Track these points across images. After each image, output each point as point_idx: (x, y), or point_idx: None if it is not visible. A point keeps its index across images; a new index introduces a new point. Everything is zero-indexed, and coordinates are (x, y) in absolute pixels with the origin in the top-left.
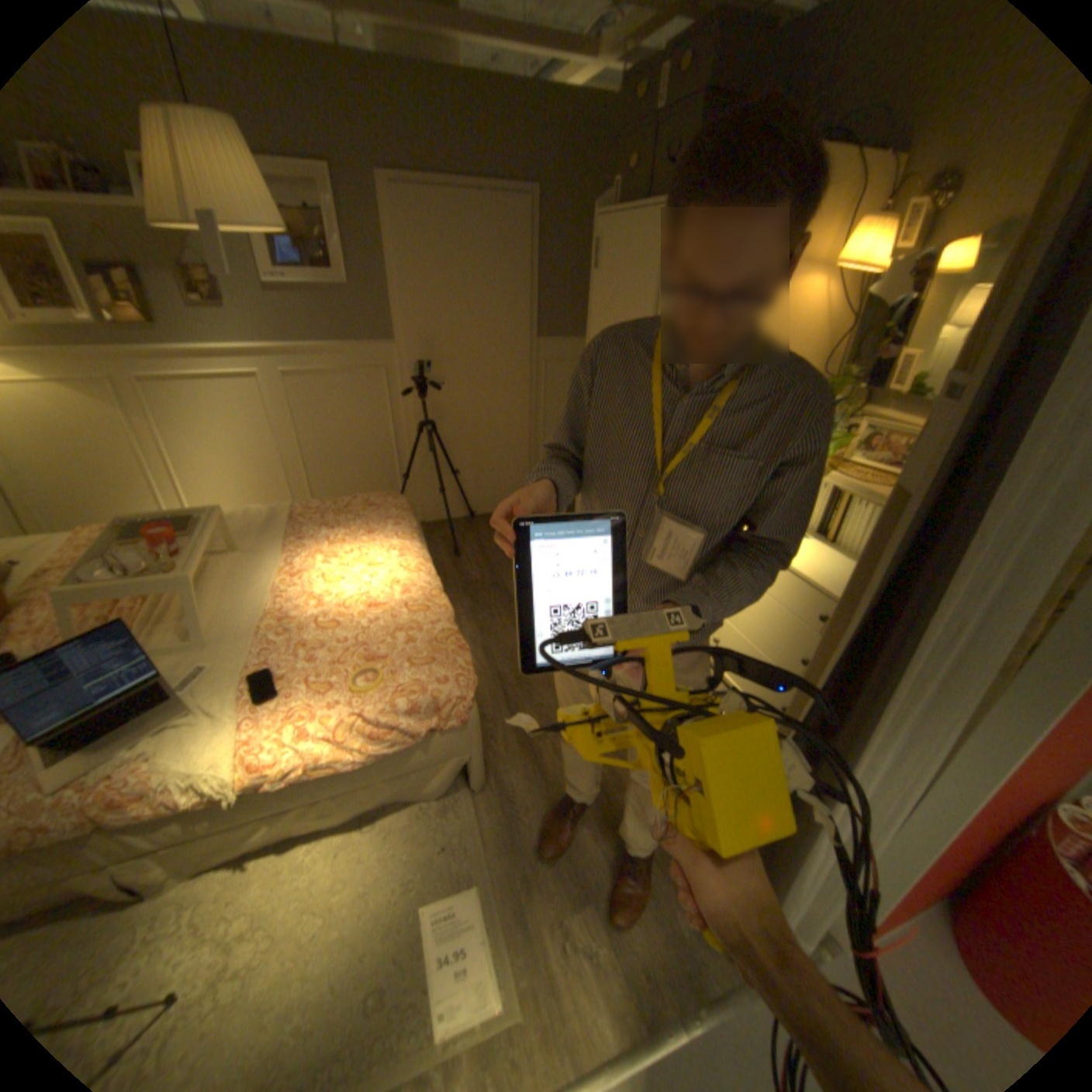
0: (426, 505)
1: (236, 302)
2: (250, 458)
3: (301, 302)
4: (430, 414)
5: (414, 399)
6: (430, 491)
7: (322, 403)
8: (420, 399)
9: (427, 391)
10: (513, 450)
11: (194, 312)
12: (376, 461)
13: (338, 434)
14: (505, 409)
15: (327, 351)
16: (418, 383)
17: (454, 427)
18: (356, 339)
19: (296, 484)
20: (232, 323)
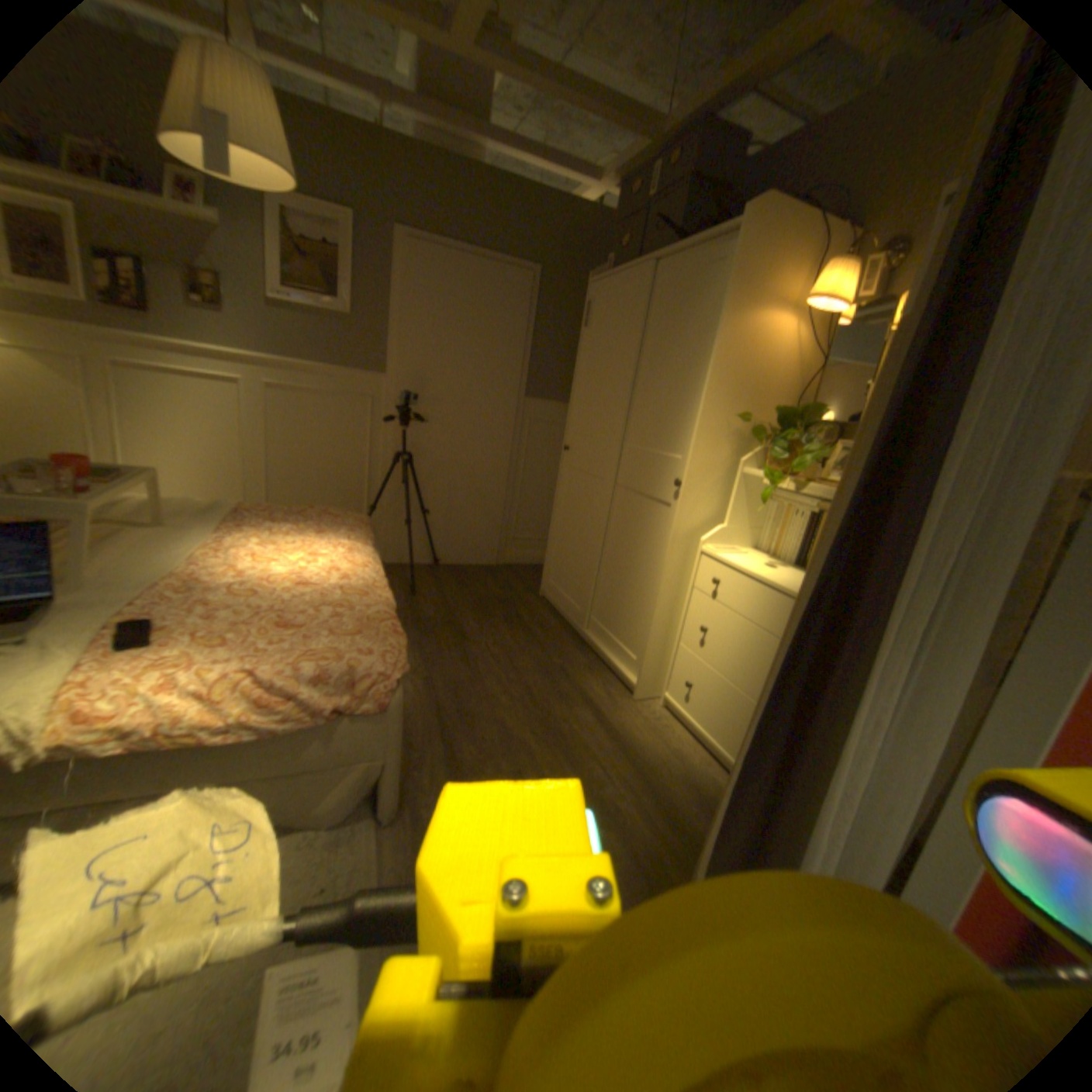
0: (389, 543)
1: (237, 310)
2: (212, 462)
3: (302, 322)
4: (409, 449)
5: (396, 432)
6: (396, 529)
7: (301, 420)
8: (402, 433)
9: (411, 426)
10: (488, 500)
11: (192, 311)
12: (345, 488)
13: (311, 454)
14: (486, 457)
15: (317, 371)
16: (403, 417)
17: (432, 467)
18: (349, 365)
19: (254, 498)
20: (227, 327)
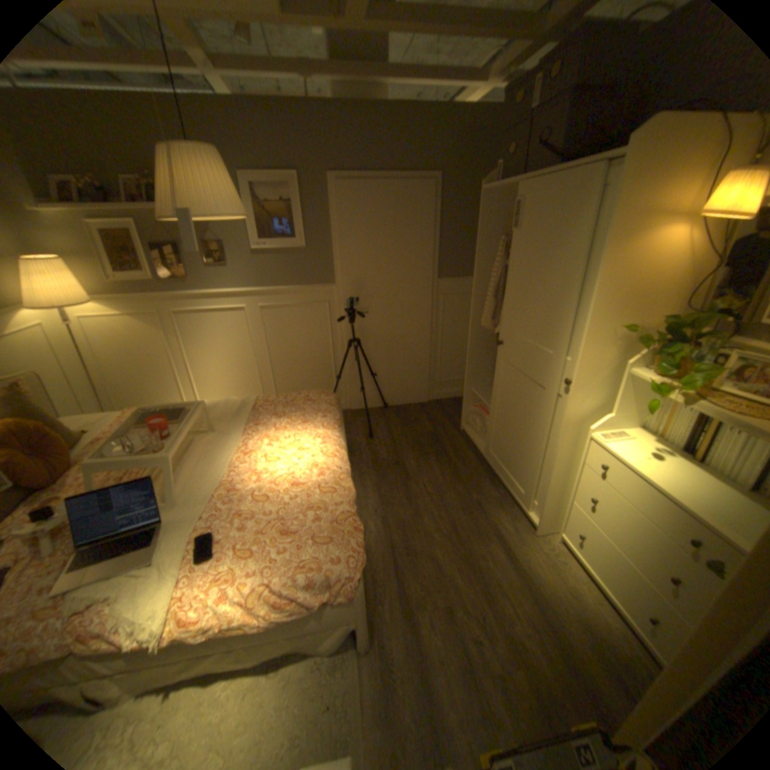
0: (352, 397)
1: (234, 262)
2: (237, 363)
3: (275, 261)
4: (357, 334)
5: (346, 324)
6: (355, 388)
7: (285, 327)
8: (351, 323)
9: (356, 317)
10: (417, 359)
11: (209, 270)
12: (319, 366)
13: (294, 348)
14: (412, 329)
15: (290, 292)
16: (350, 312)
17: (374, 343)
18: (309, 283)
19: (265, 381)
20: (231, 276)
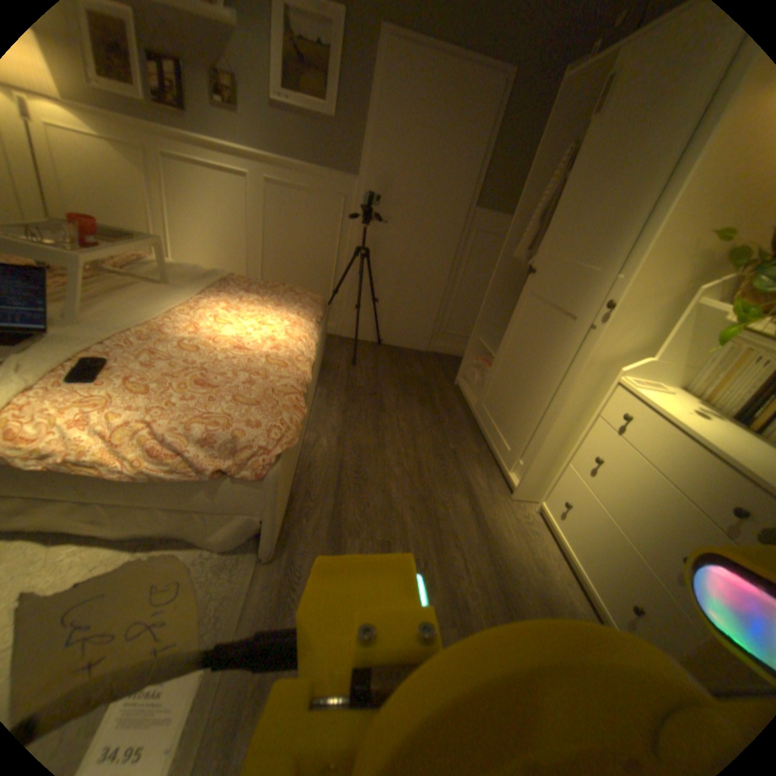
0: (344, 322)
1: (246, 110)
2: (224, 241)
3: (295, 123)
4: (369, 246)
5: (359, 230)
6: (351, 311)
7: (289, 213)
8: (364, 231)
9: (372, 225)
10: (427, 297)
11: (214, 110)
12: (317, 273)
13: (293, 242)
14: (431, 260)
15: (303, 170)
16: (367, 217)
17: (385, 263)
18: (329, 166)
19: (251, 273)
20: (238, 126)
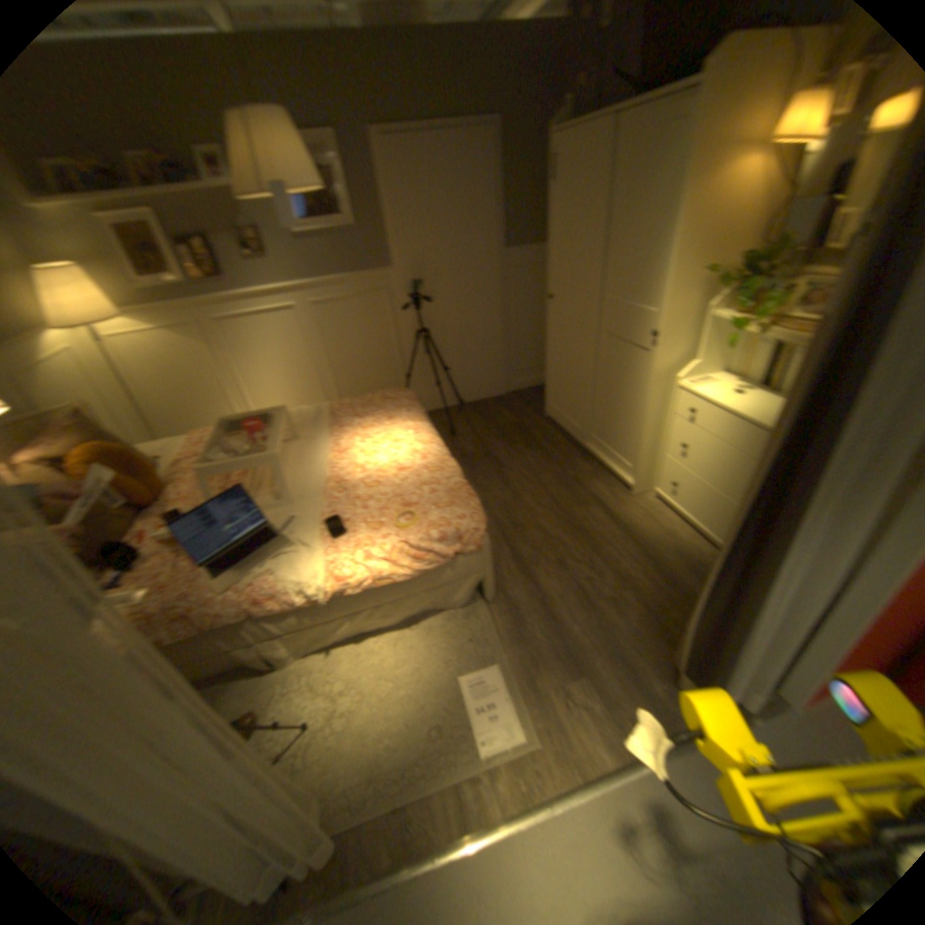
0: (422, 398)
1: (271, 251)
2: (290, 372)
3: (317, 244)
4: (420, 323)
5: (407, 312)
6: (424, 387)
7: (338, 323)
8: (412, 312)
9: (417, 304)
10: (488, 346)
11: (243, 263)
12: (382, 366)
13: (352, 347)
14: (480, 312)
15: (339, 281)
16: (410, 299)
17: (440, 332)
18: (360, 268)
19: (324, 389)
20: (269, 268)
